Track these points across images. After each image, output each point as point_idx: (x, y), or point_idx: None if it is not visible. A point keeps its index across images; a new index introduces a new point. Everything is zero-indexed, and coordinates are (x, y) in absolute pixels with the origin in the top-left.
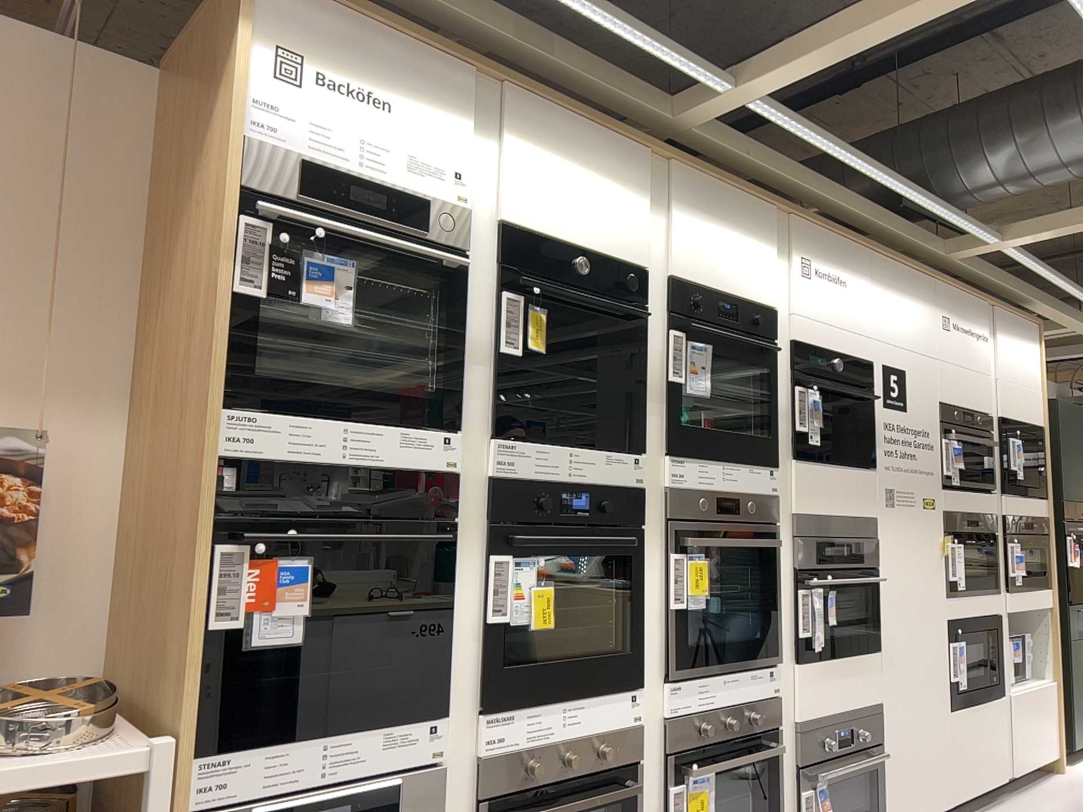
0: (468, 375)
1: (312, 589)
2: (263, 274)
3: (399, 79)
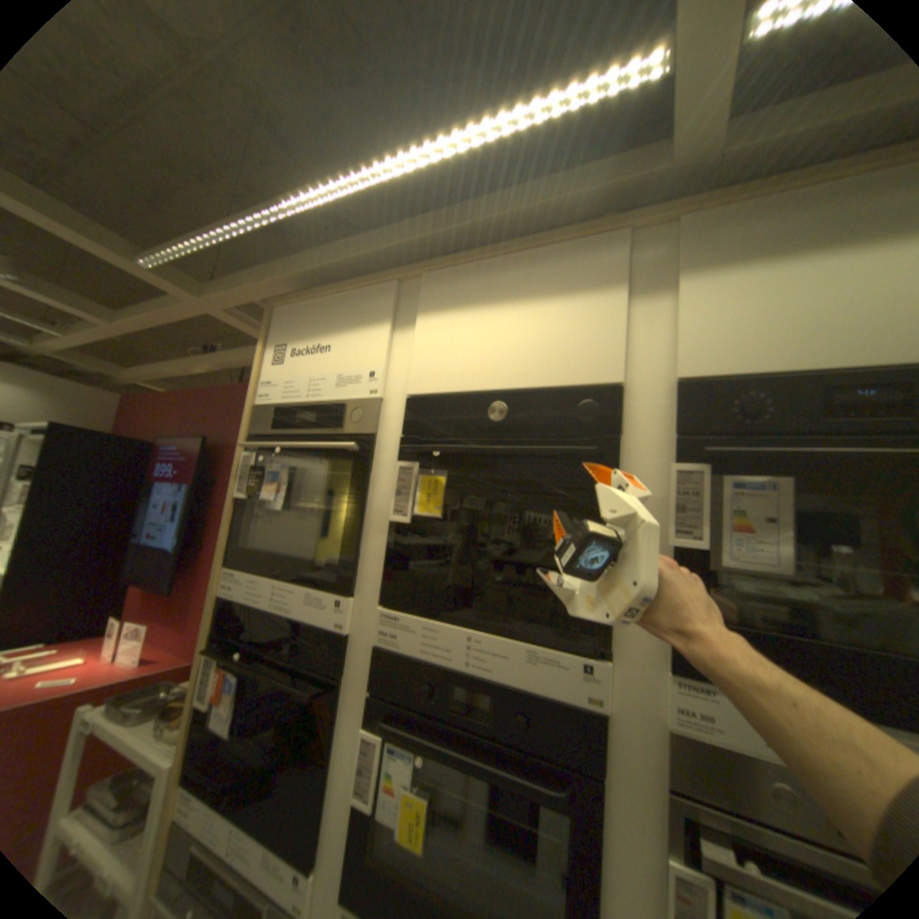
0: (364, 542)
1: (229, 706)
2: (240, 482)
3: (333, 316)
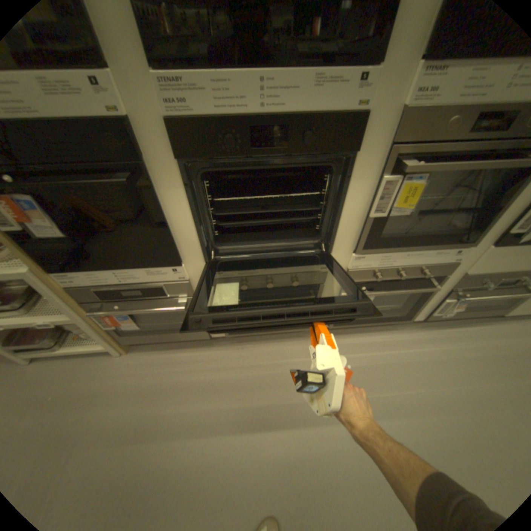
0: None
1: (41, 216)
2: None
3: None
